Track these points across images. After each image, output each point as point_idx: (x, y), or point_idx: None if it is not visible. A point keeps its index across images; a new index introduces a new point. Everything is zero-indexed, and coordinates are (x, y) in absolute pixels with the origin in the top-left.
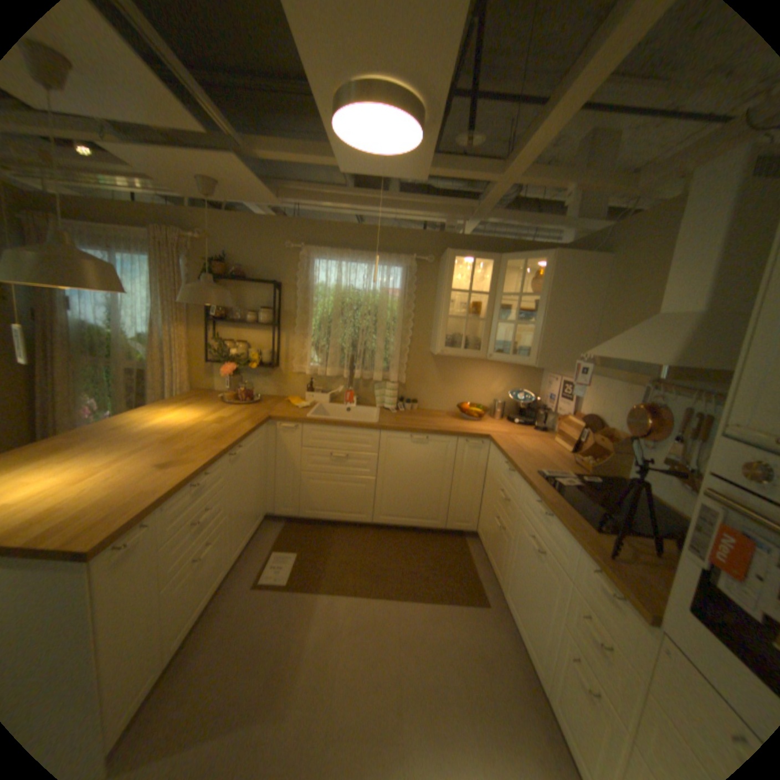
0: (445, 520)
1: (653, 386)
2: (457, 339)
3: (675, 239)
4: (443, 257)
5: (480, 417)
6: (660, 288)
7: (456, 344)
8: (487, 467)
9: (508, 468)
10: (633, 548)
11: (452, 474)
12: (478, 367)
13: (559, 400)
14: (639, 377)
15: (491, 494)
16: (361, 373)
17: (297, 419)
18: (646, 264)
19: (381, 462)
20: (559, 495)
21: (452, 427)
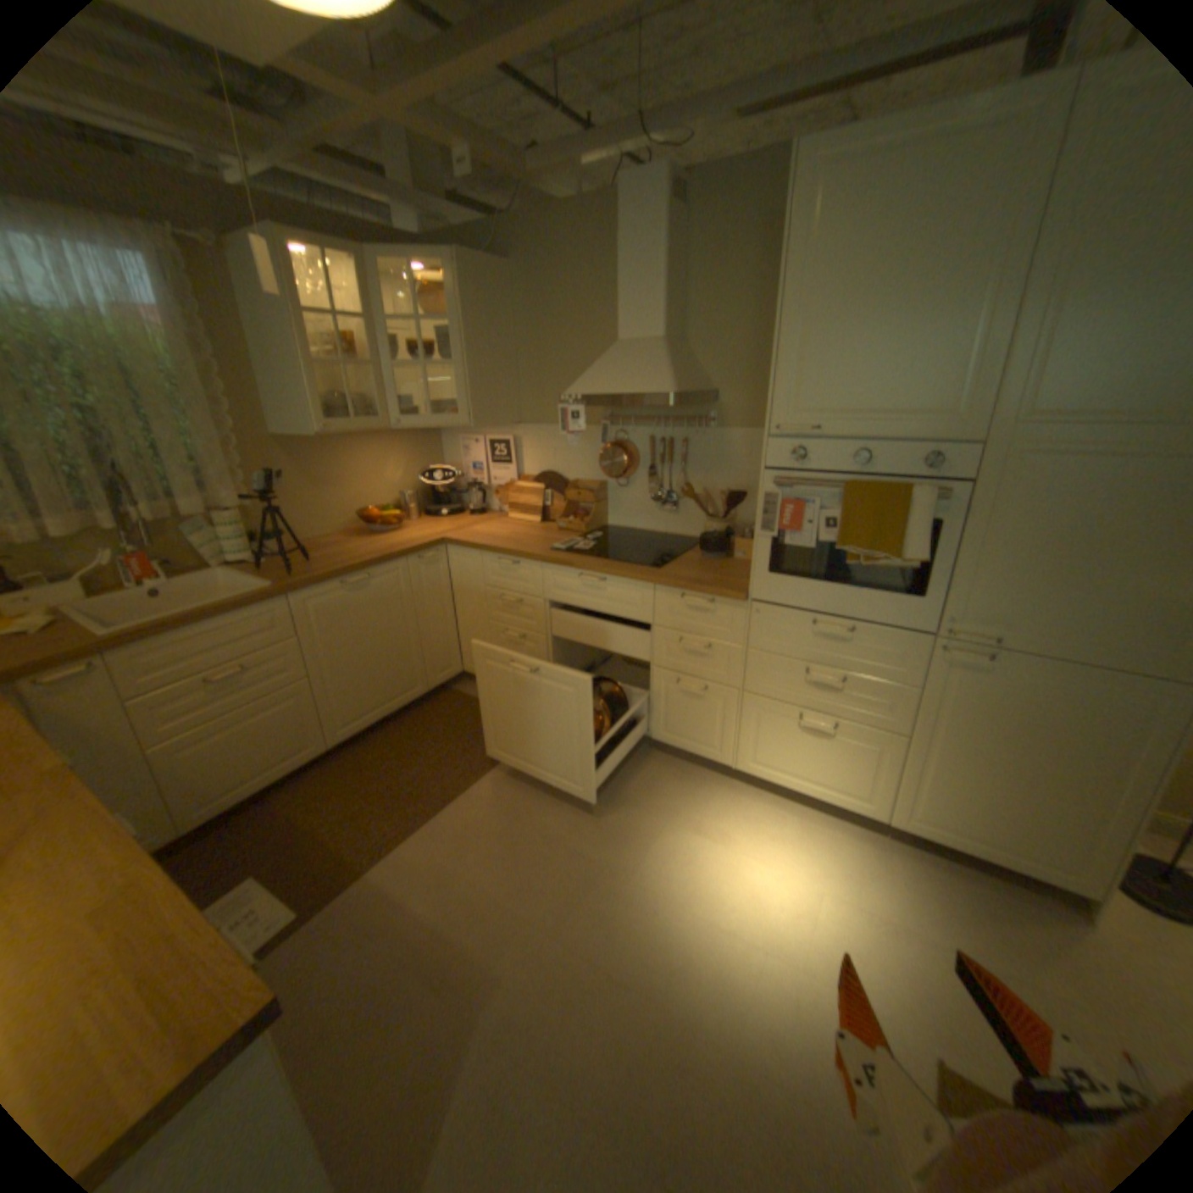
0: (427, 681)
1: (609, 423)
2: (334, 404)
3: (588, 252)
4: (237, 241)
5: (397, 524)
6: (585, 311)
7: (336, 413)
8: (455, 583)
9: (511, 564)
10: (684, 567)
11: (416, 615)
12: (359, 449)
13: (490, 468)
14: (589, 416)
15: (478, 613)
16: (140, 513)
17: (87, 654)
18: (560, 281)
19: (310, 650)
20: (596, 560)
21: (387, 548)
